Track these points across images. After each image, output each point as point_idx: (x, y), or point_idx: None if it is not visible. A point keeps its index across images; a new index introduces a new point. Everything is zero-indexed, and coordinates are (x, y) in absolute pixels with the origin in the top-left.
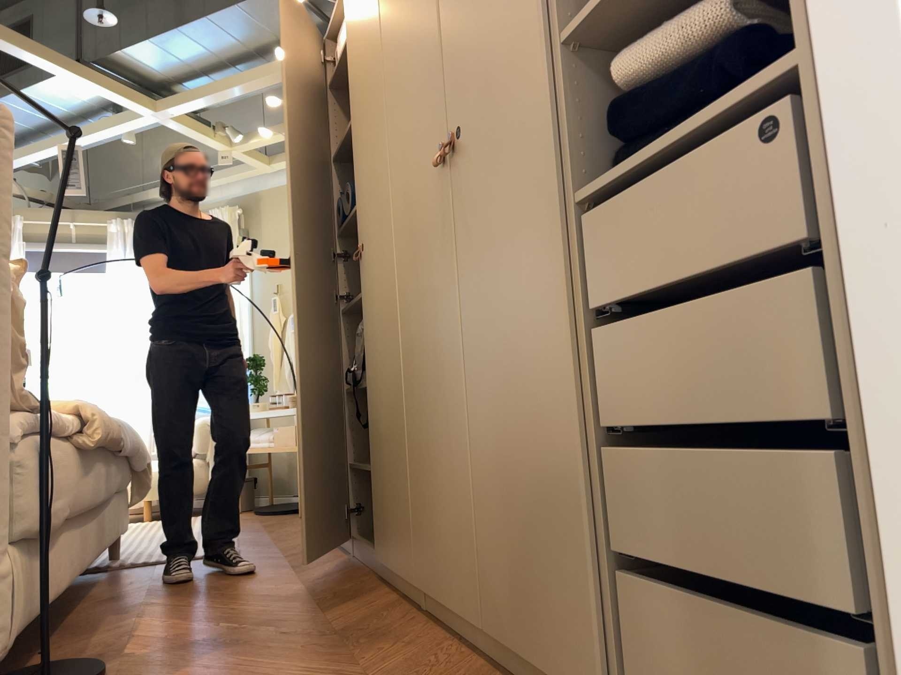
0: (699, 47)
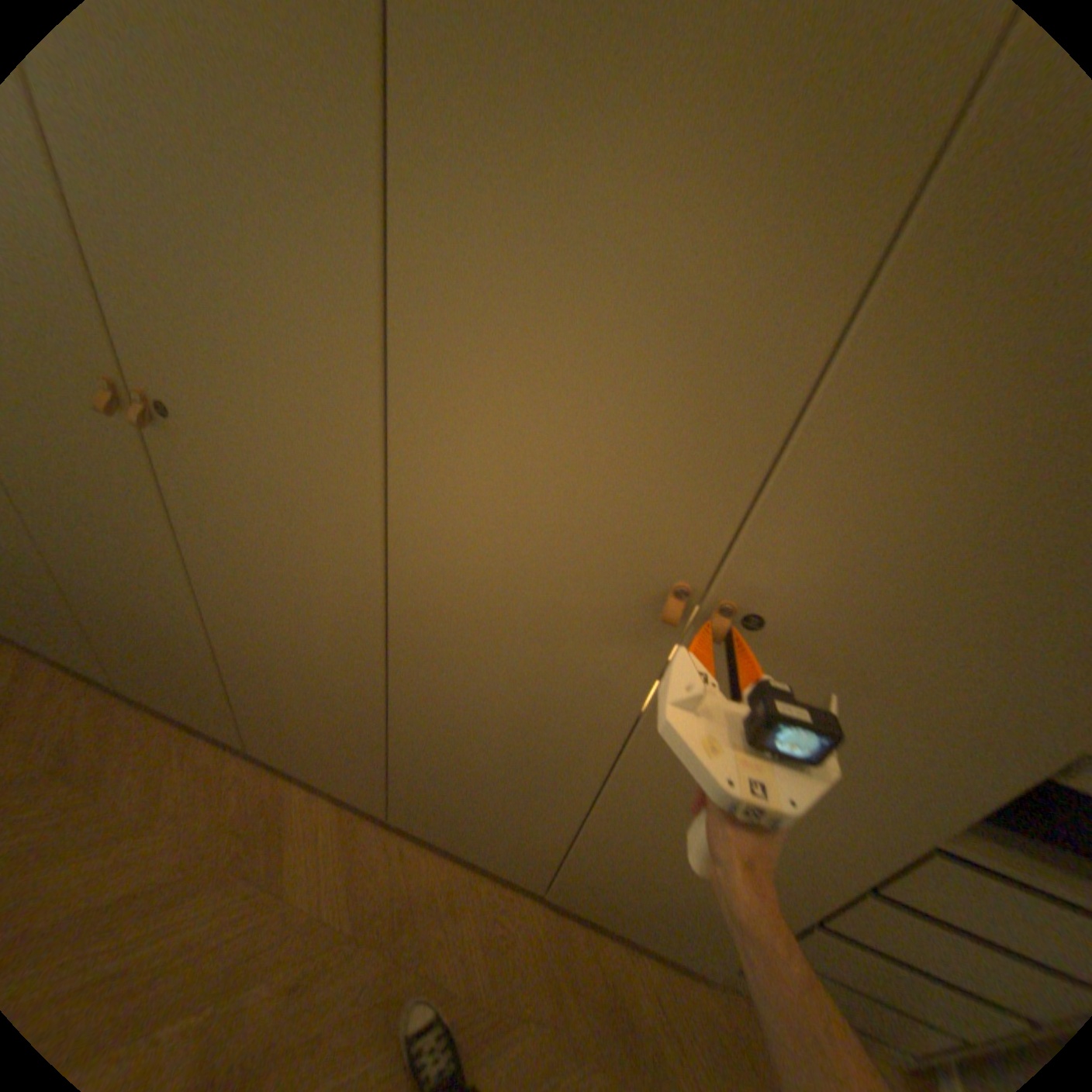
0: None
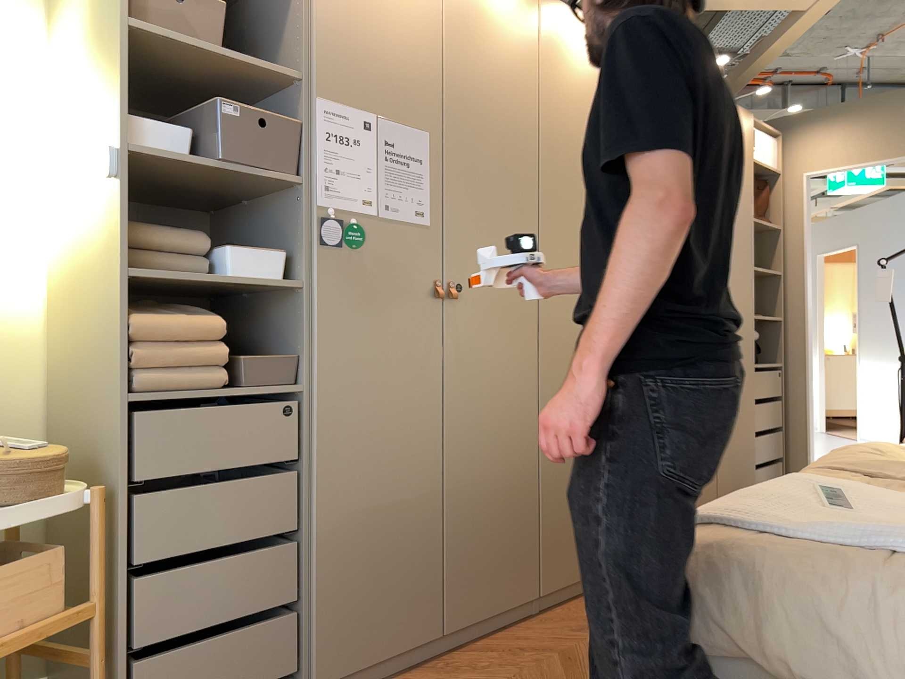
0: (756, 338)
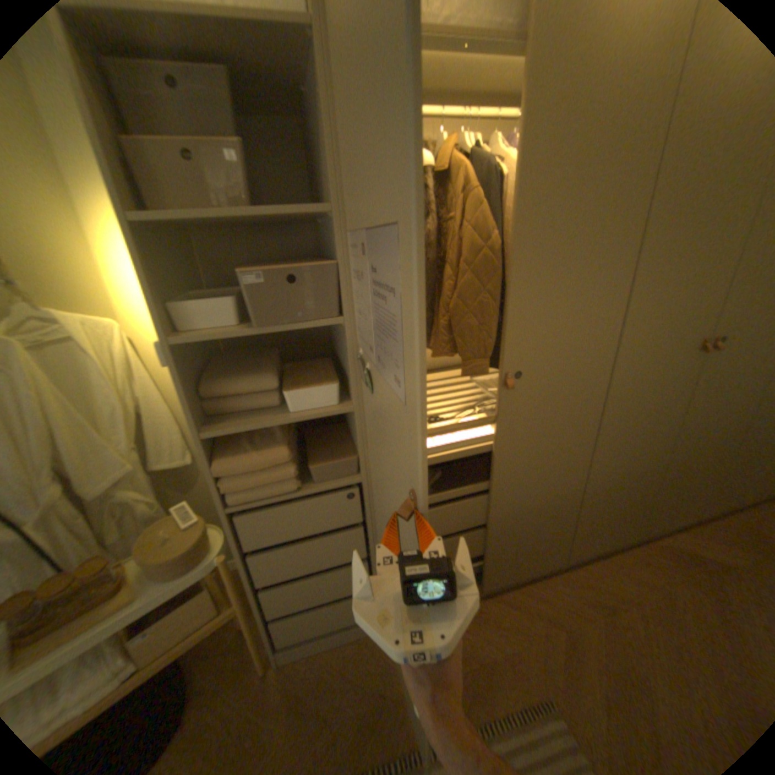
0: None
